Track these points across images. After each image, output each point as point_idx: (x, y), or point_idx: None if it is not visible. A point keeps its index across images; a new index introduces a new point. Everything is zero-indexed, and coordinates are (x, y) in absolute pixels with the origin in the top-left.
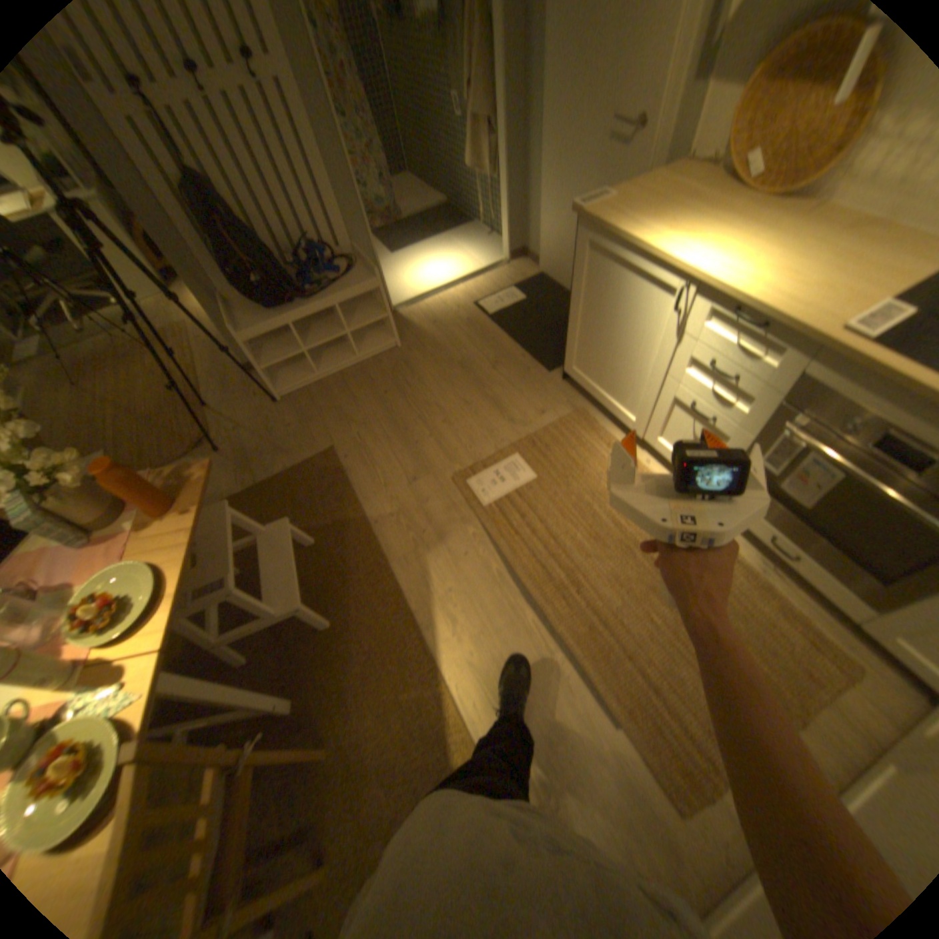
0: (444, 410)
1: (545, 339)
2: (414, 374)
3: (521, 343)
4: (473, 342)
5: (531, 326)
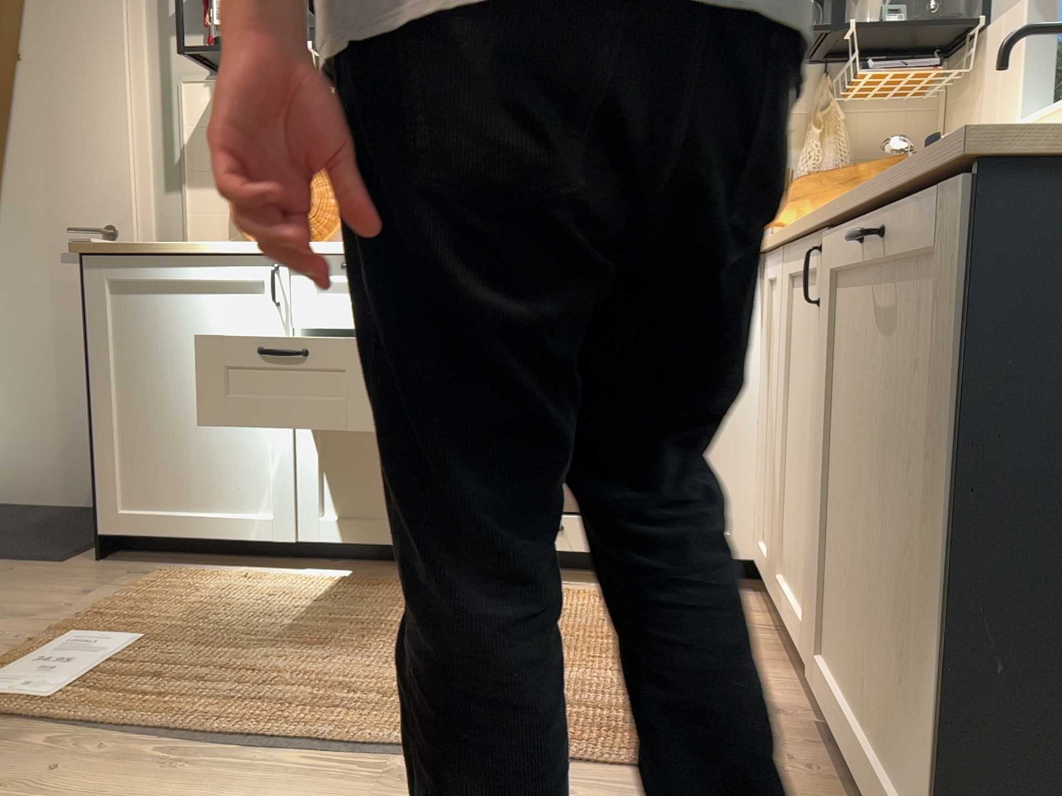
0: None
1: (20, 541)
2: None
3: None
4: None
5: None
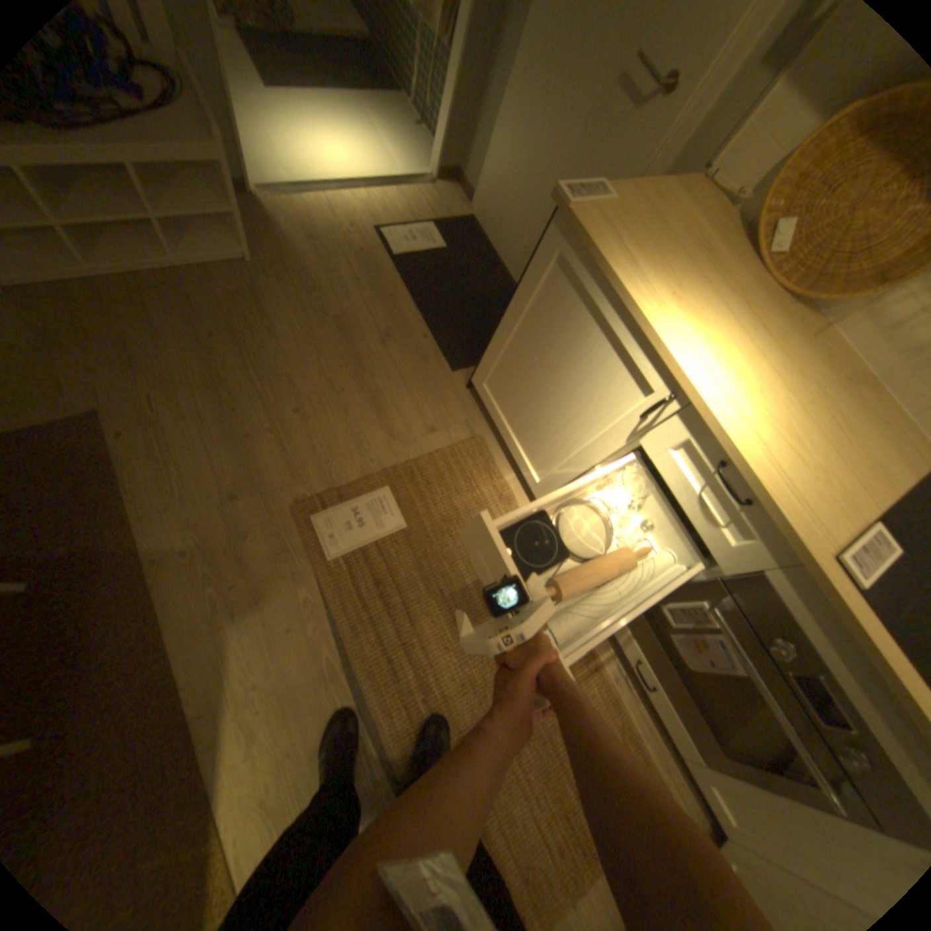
0: (299, 391)
1: (458, 319)
2: (264, 316)
3: (426, 316)
4: (363, 291)
5: (444, 294)
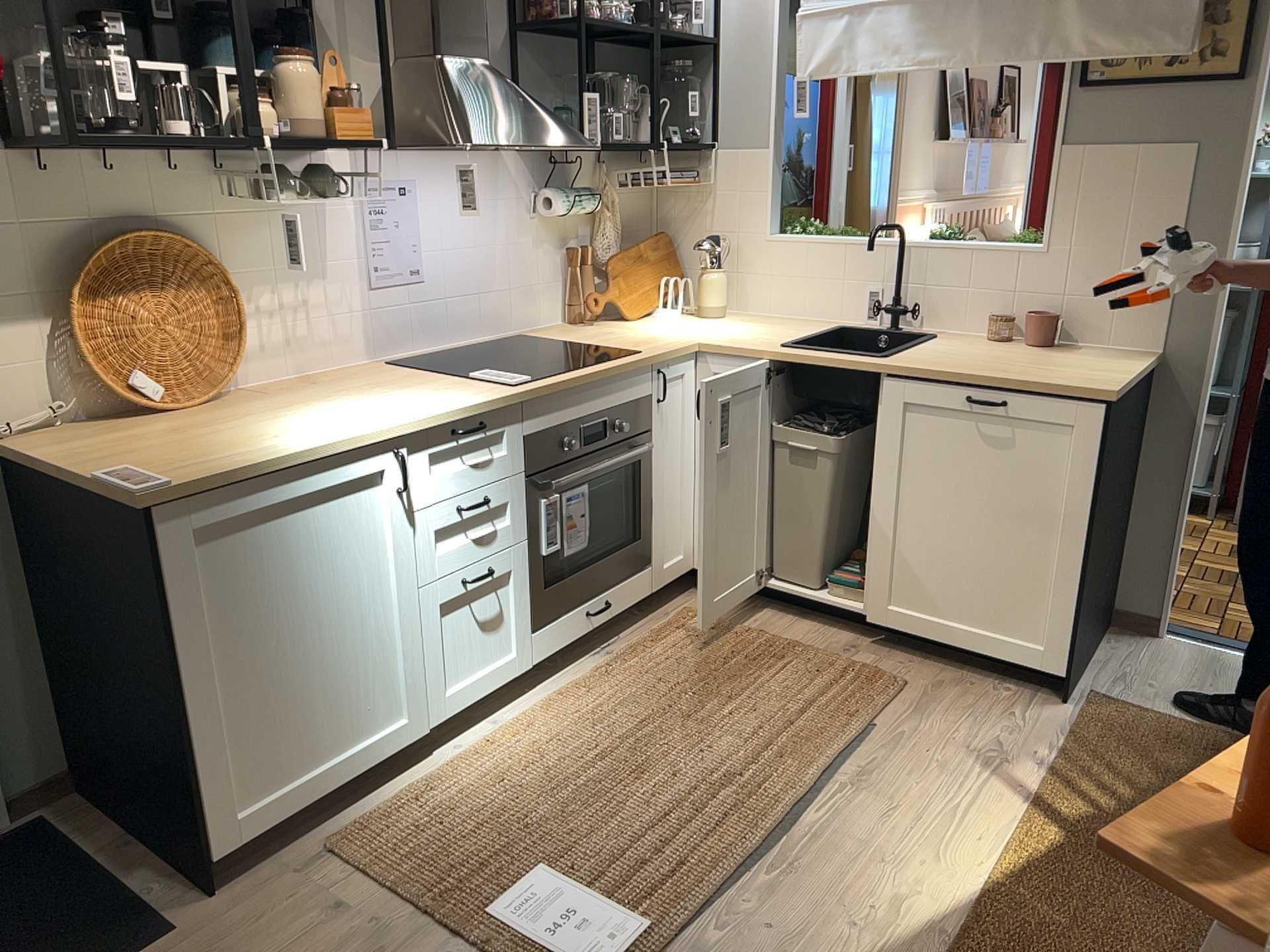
0: None
1: None
2: None
3: None
4: None
5: None
